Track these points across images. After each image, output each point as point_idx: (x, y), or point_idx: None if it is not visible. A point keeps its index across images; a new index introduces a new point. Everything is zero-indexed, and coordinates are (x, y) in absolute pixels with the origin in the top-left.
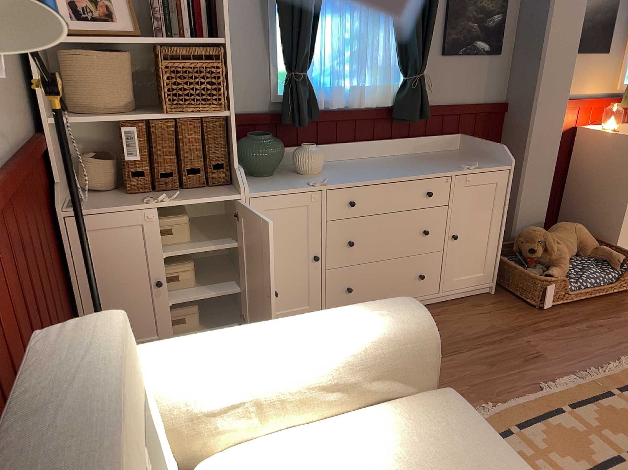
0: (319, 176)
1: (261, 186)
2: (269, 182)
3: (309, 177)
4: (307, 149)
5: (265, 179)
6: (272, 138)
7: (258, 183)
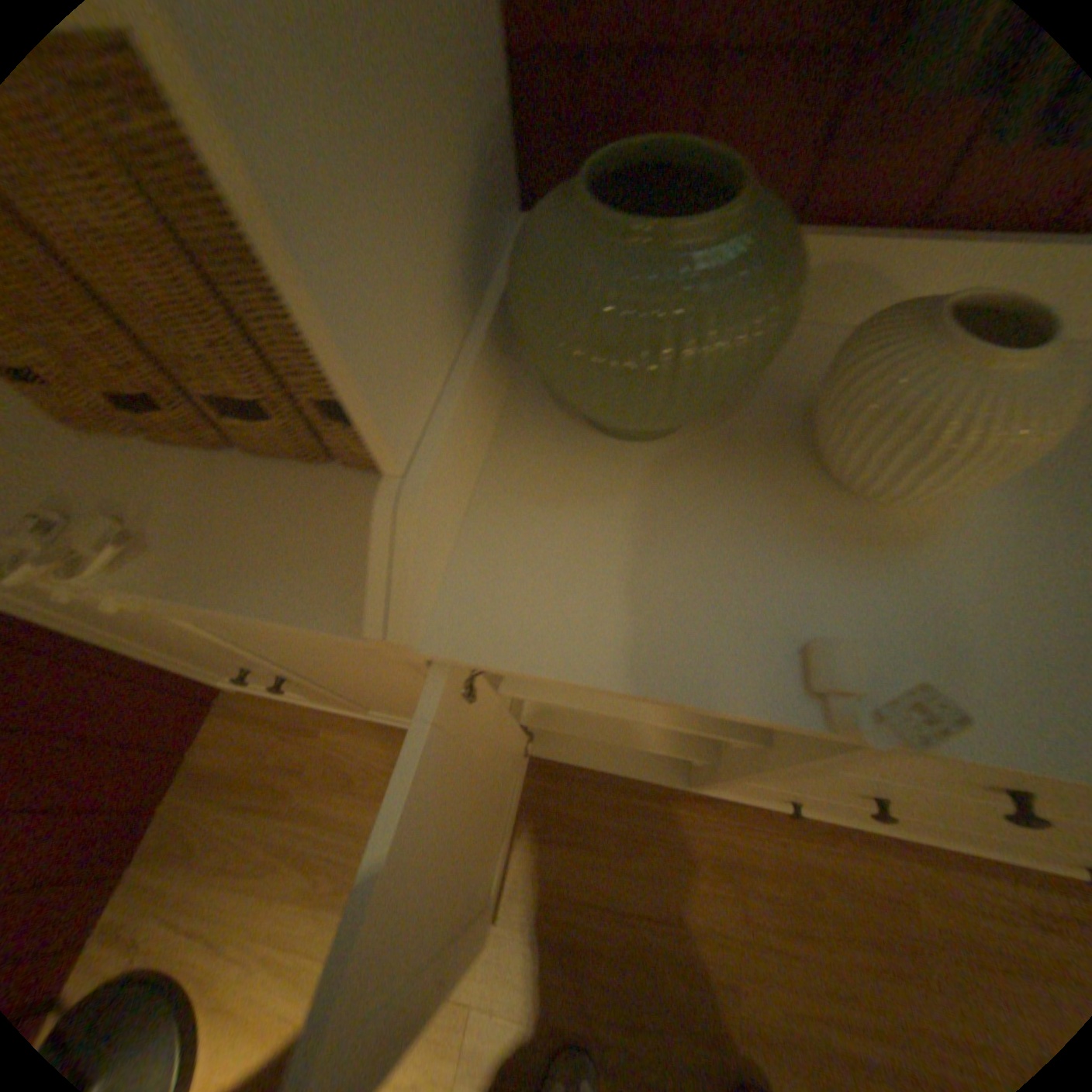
0: (937, 547)
1: (554, 560)
2: (620, 515)
3: (871, 540)
4: (982, 373)
5: (625, 470)
6: (742, 229)
7: (563, 510)
